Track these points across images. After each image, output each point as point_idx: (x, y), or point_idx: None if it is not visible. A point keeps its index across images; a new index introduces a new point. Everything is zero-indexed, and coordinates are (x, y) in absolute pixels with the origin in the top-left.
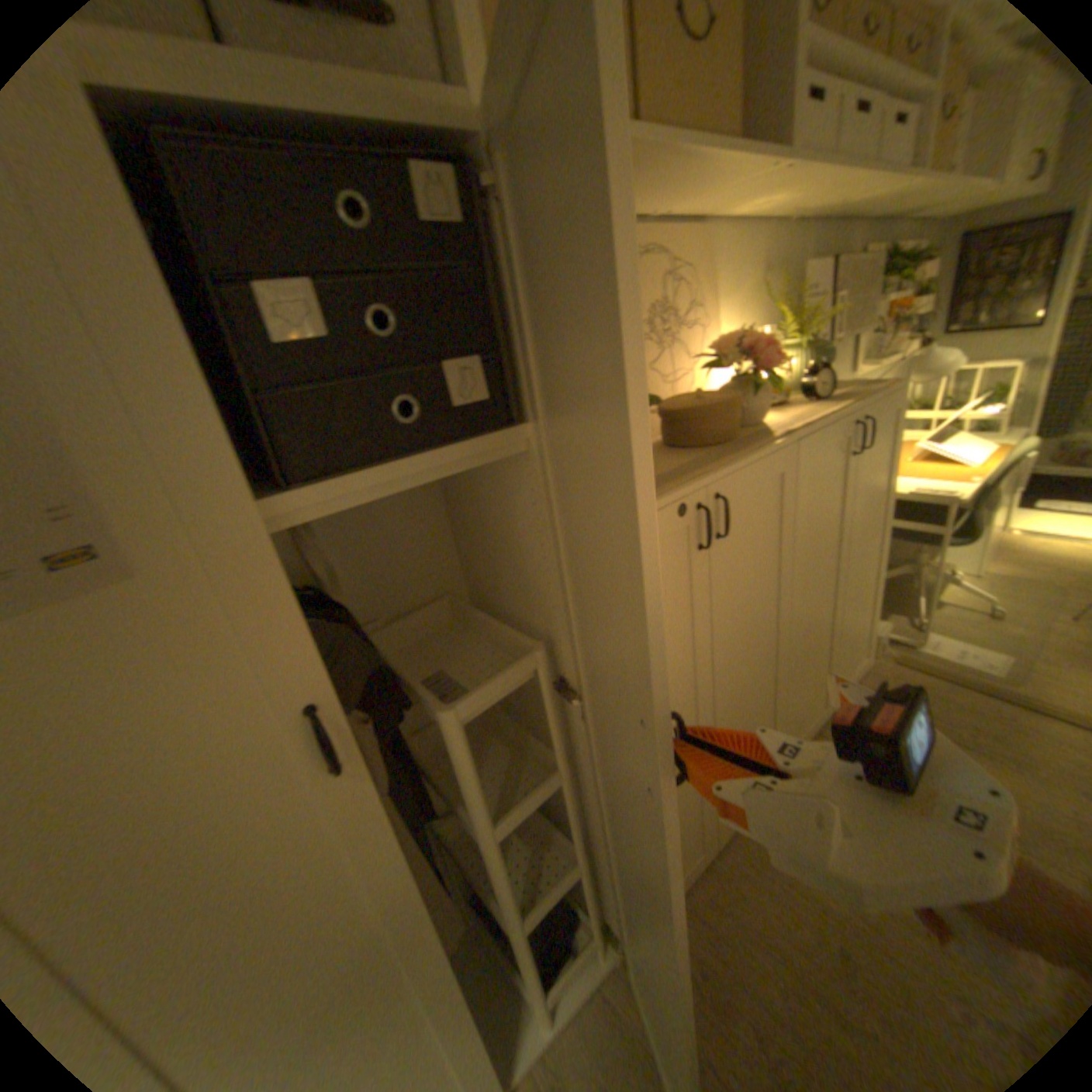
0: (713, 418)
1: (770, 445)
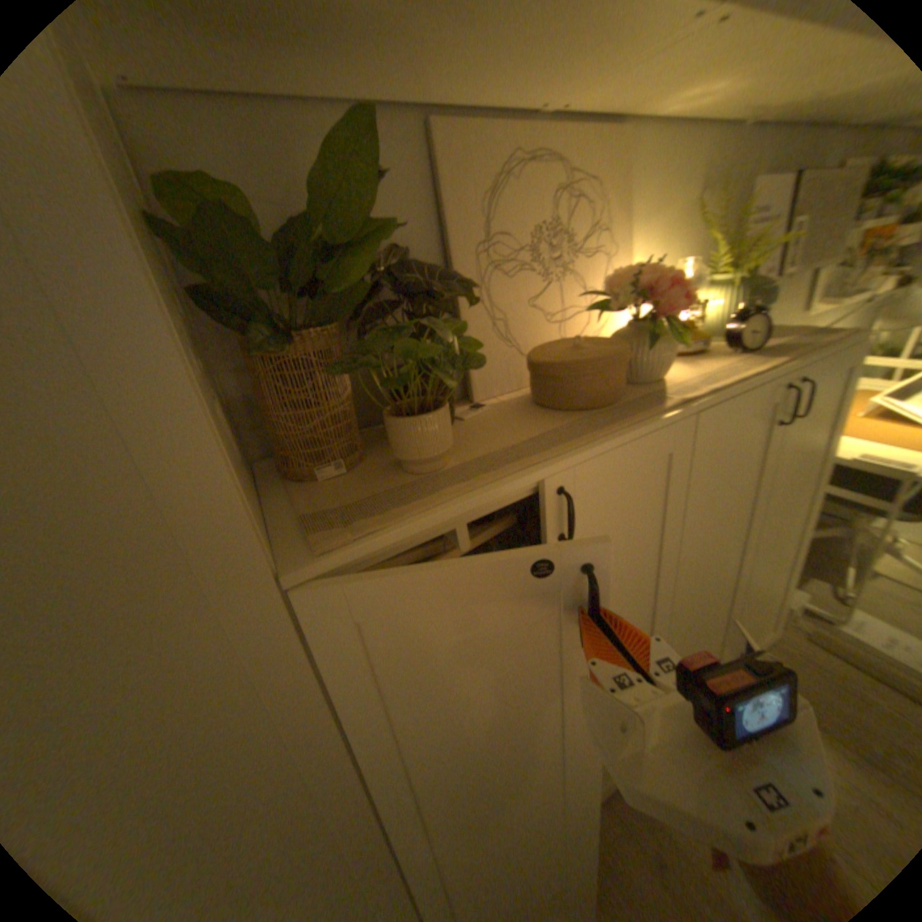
0: (586, 376)
1: (655, 419)
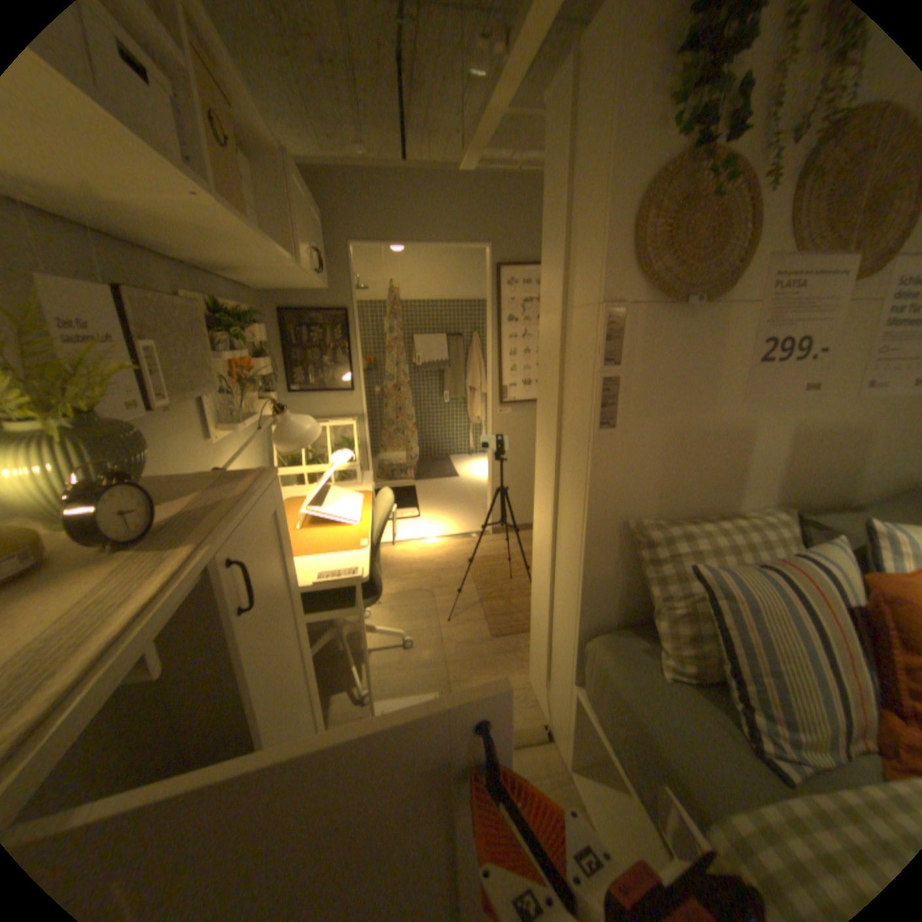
0: None
1: None
